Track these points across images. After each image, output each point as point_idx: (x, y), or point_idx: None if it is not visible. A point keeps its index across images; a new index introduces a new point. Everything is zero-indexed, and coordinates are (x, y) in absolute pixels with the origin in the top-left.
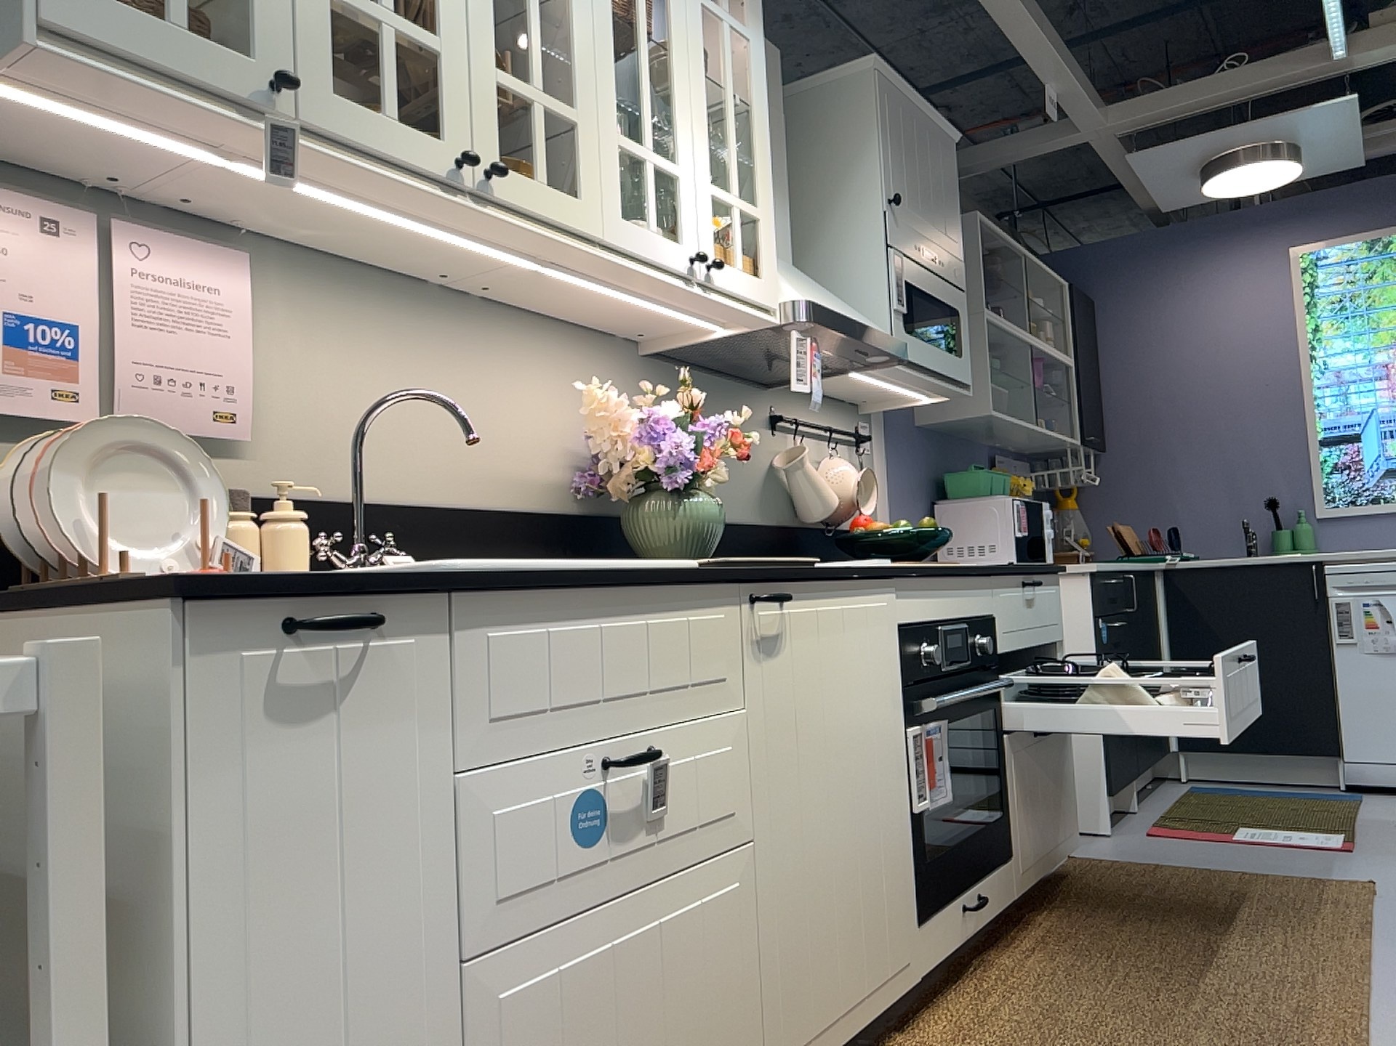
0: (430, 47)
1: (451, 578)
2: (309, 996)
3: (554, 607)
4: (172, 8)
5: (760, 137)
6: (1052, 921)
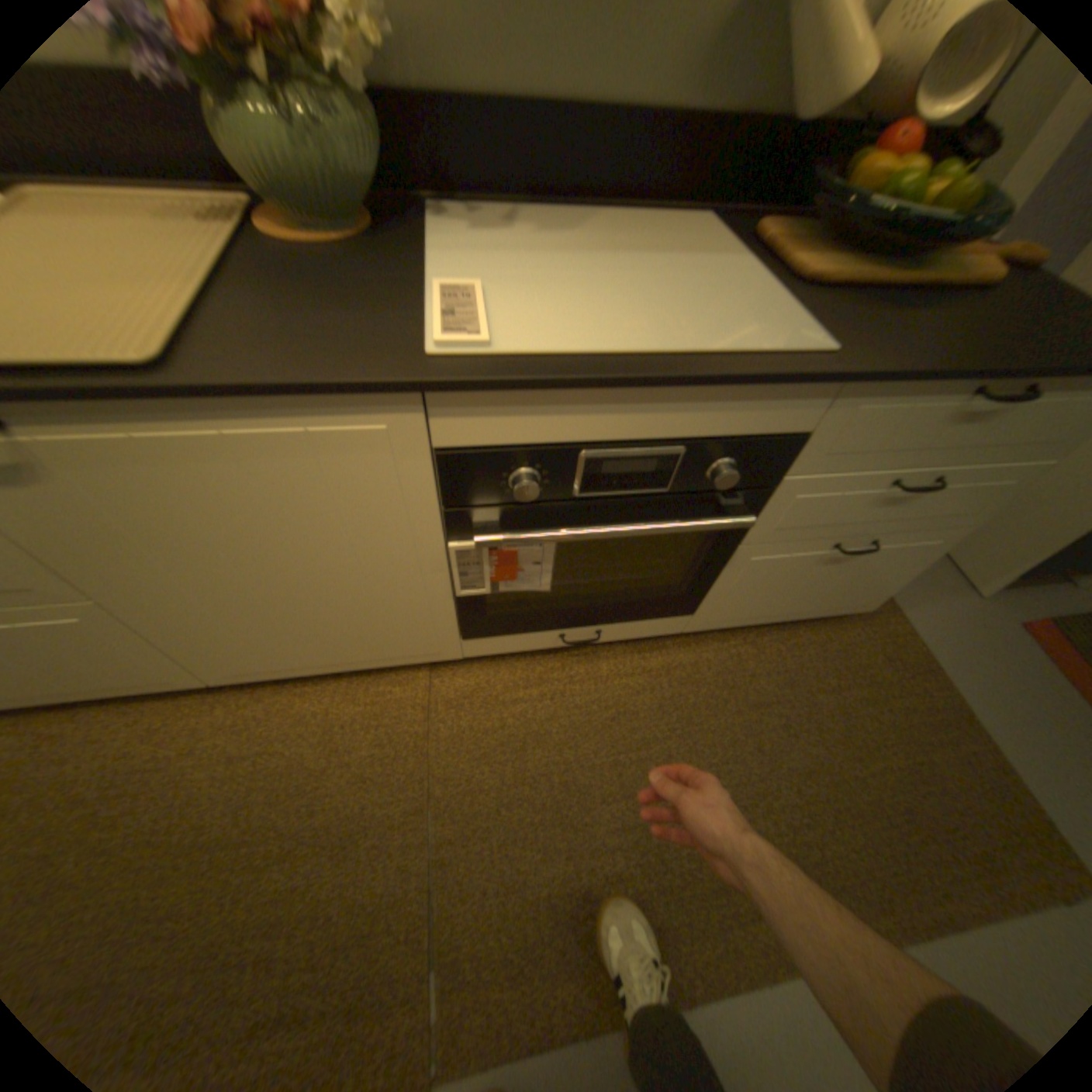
0: None
1: None
2: None
3: None
4: None
5: None
6: (715, 657)
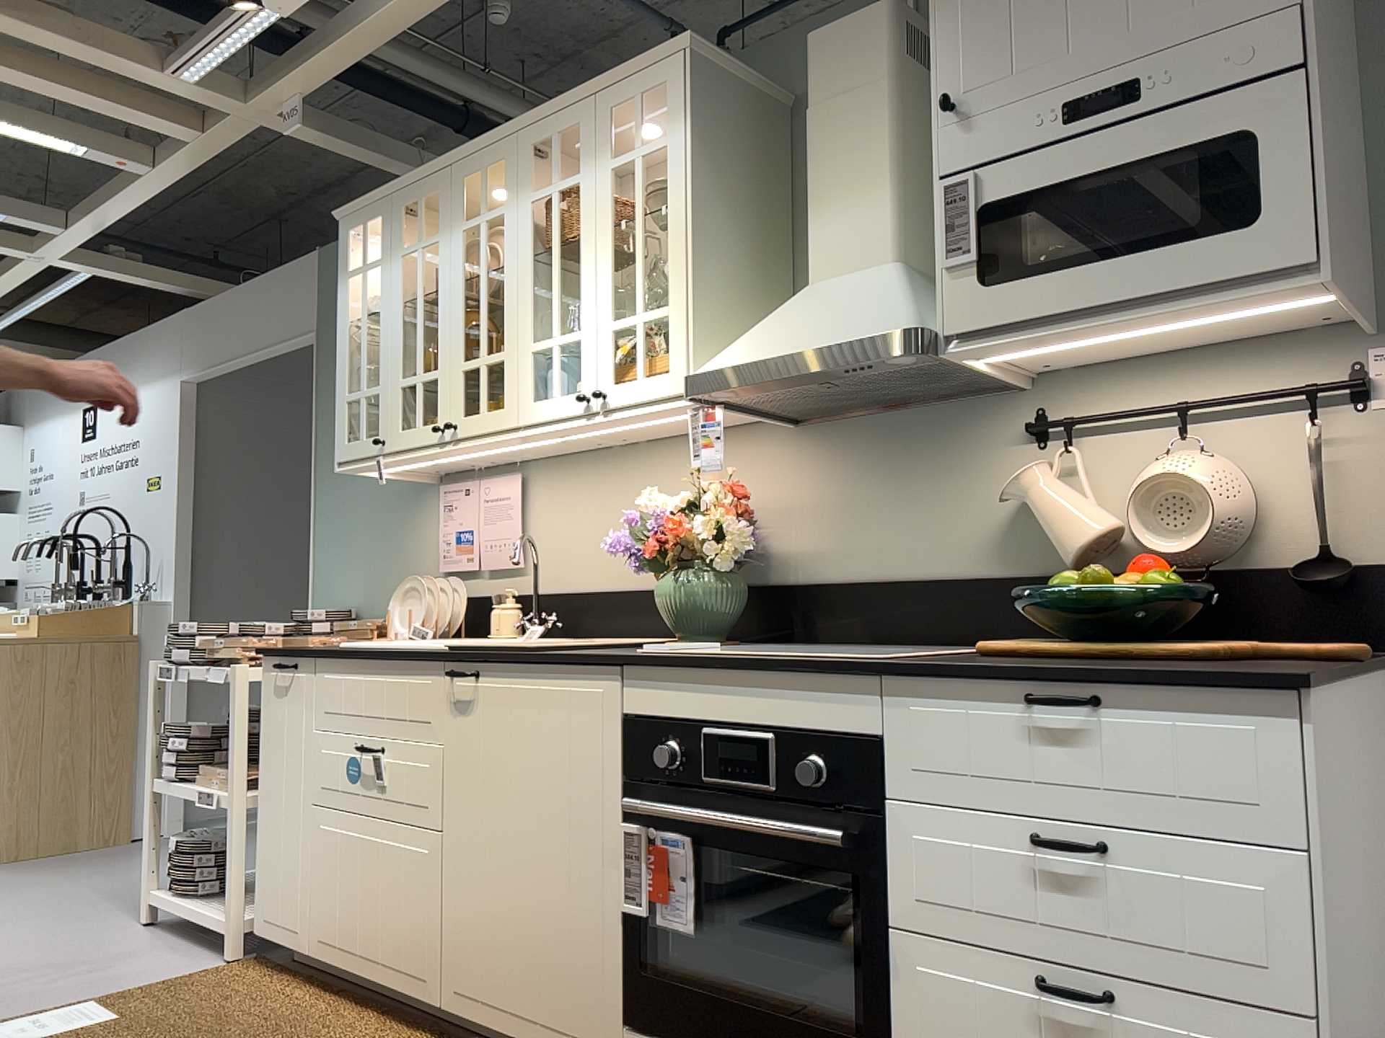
0: (434, 377)
1: (309, 652)
2: (279, 787)
3: (348, 666)
4: (361, 433)
5: (670, 233)
6: None
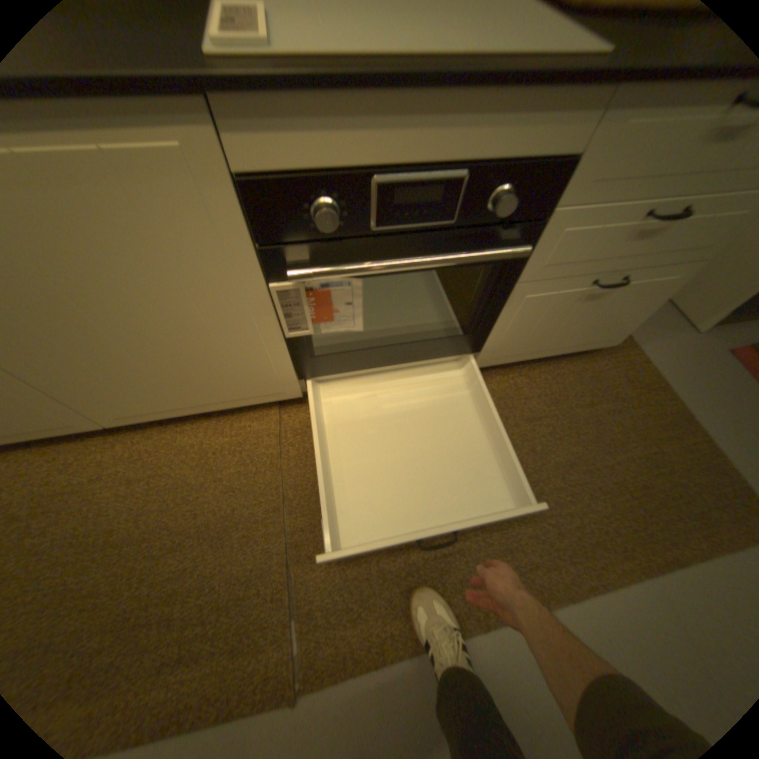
0: None
1: None
2: None
3: None
4: None
5: None
6: (498, 386)
